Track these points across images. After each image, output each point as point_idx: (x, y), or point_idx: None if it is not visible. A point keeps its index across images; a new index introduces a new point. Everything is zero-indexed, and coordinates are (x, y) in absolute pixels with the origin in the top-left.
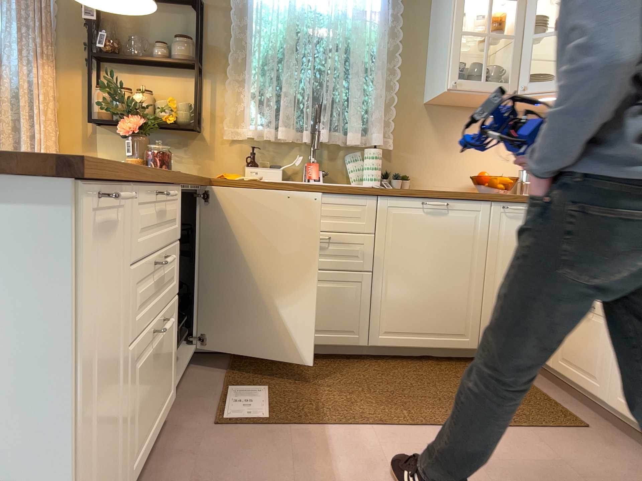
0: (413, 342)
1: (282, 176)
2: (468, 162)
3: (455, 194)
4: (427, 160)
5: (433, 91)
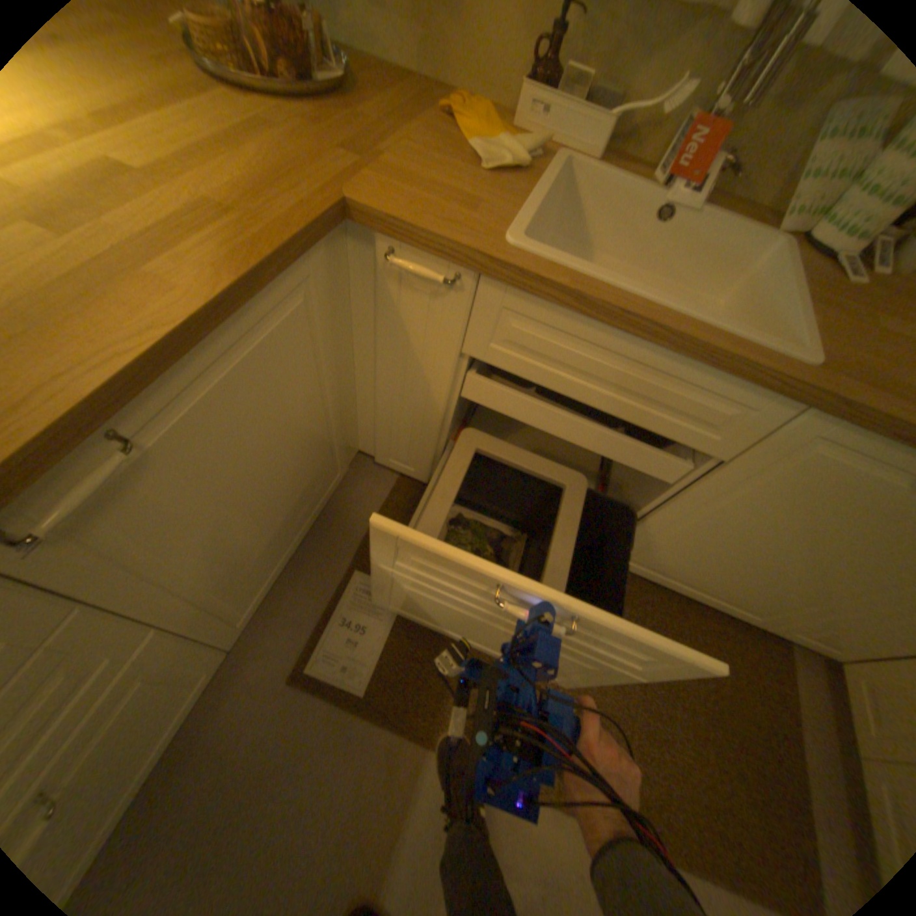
0: (666, 585)
1: (615, 133)
2: None
3: None
4: None
5: None
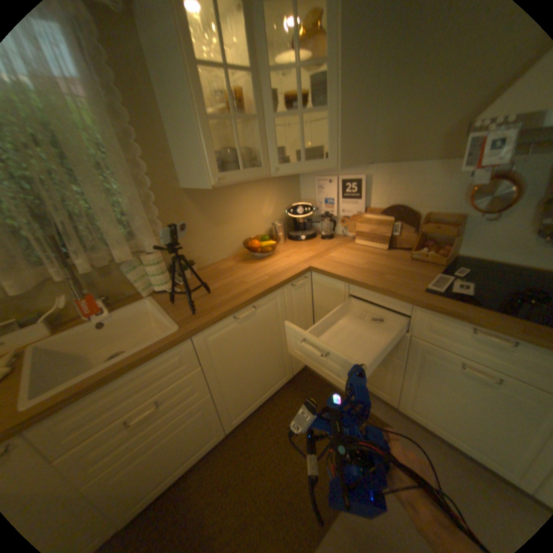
0: (255, 406)
1: (49, 324)
2: (234, 230)
3: (257, 297)
4: (202, 240)
5: (189, 181)
